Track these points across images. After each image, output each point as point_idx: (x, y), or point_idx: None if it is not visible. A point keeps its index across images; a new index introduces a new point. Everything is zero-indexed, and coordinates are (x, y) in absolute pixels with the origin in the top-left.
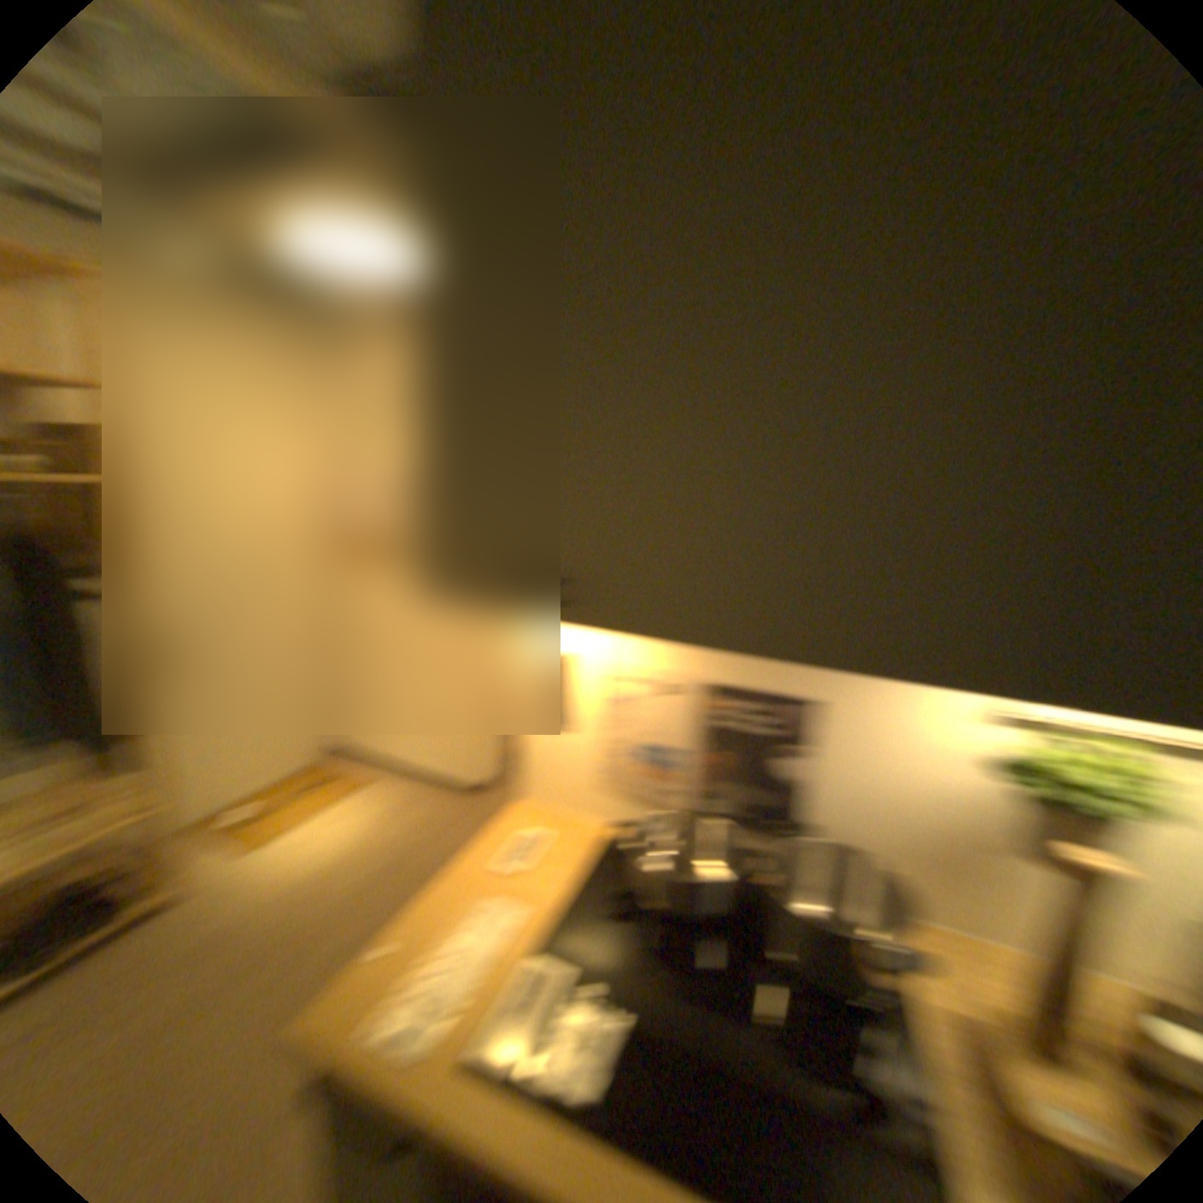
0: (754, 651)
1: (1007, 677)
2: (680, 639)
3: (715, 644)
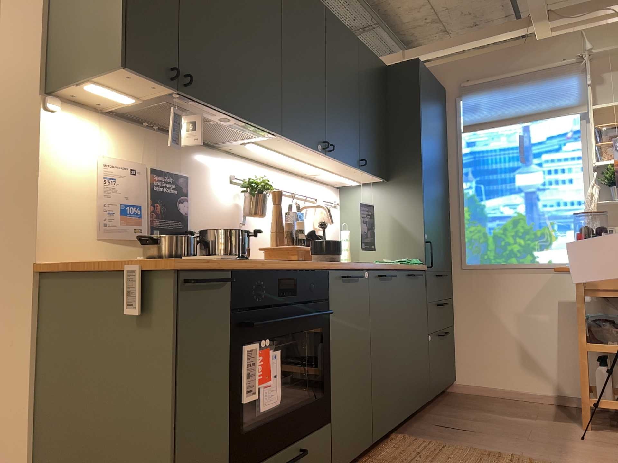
0: (235, 117)
1: (269, 134)
2: (217, 111)
3: (226, 114)
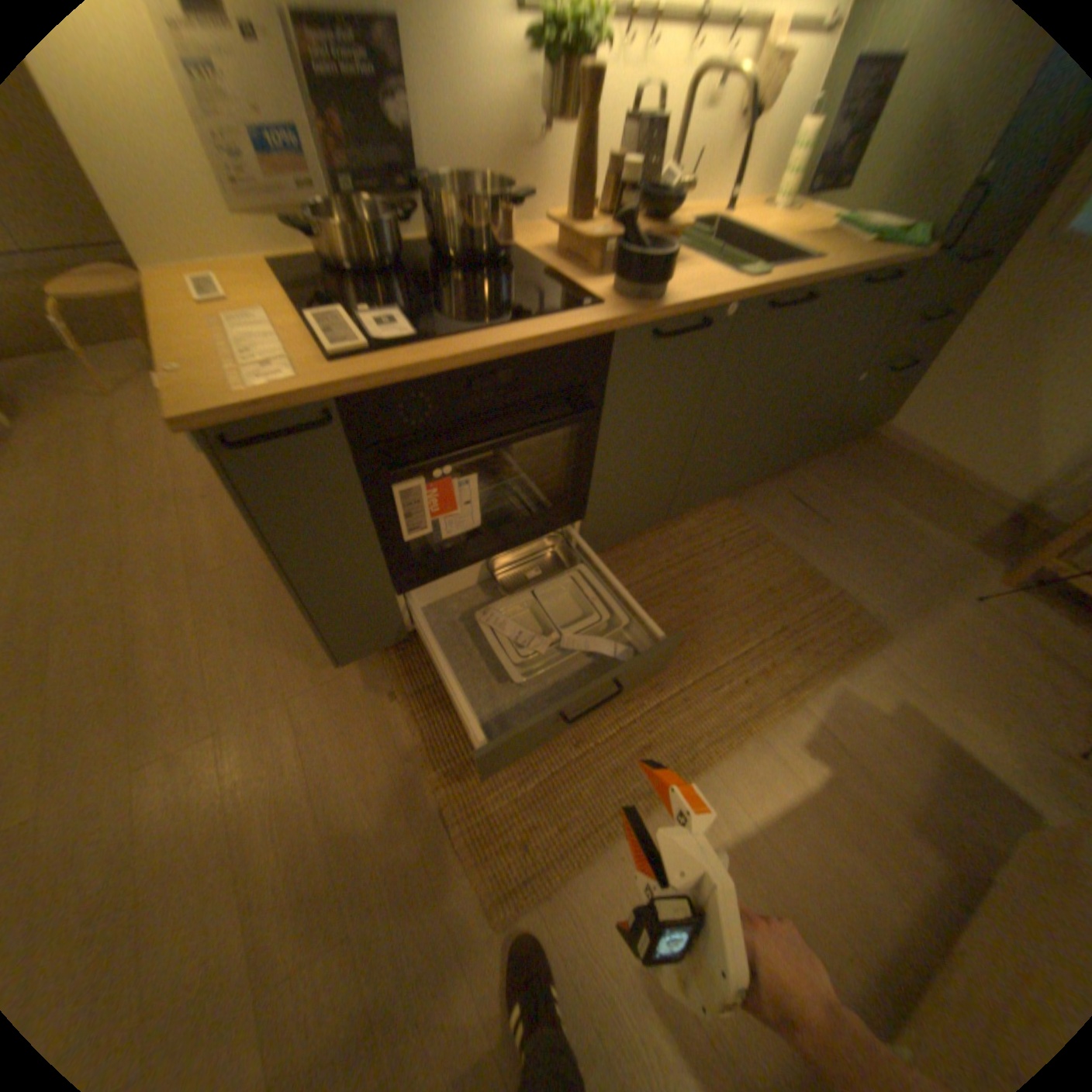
0: None
1: None
2: None
3: None
